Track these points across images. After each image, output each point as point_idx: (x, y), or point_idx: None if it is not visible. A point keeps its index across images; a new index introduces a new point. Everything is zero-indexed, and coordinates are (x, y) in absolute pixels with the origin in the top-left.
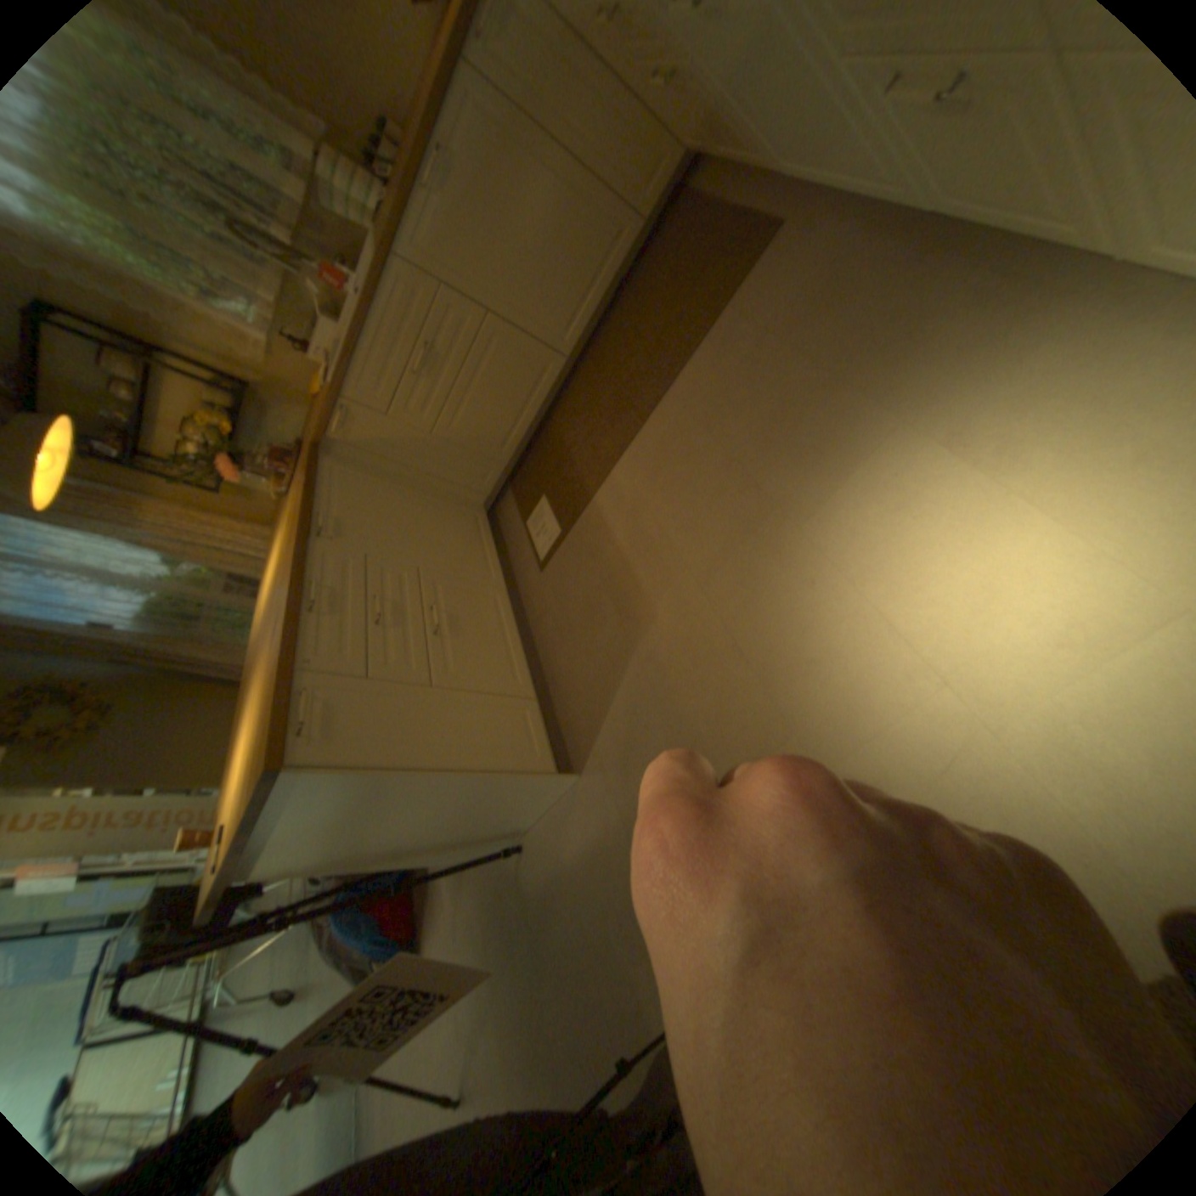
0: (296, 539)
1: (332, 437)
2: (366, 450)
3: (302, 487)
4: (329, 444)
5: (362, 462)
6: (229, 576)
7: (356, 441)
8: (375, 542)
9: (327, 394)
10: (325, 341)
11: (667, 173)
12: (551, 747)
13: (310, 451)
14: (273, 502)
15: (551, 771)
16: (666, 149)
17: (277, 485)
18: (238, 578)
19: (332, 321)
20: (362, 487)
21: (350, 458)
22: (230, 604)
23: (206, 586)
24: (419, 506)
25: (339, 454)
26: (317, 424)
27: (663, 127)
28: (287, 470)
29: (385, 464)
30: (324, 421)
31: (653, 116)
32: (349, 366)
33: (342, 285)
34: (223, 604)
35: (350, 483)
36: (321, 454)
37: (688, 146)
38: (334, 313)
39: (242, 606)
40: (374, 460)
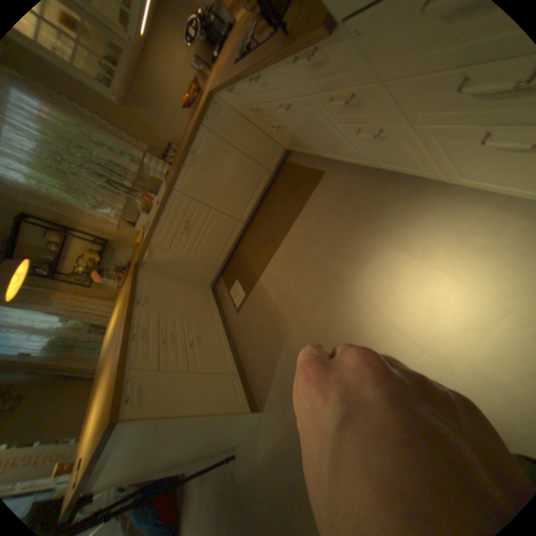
0: (126, 307)
1: (143, 261)
2: (158, 265)
3: (130, 284)
4: (142, 264)
5: (156, 271)
6: (90, 326)
7: (154, 262)
8: (162, 306)
9: (142, 244)
10: (142, 223)
11: (278, 157)
12: (247, 399)
13: (134, 268)
14: (114, 290)
15: (247, 412)
16: (277, 150)
17: (116, 283)
18: (94, 327)
19: (145, 215)
20: (156, 281)
21: (151, 269)
22: (89, 340)
23: (78, 332)
24: (181, 288)
25: (146, 268)
26: (137, 256)
27: (275, 143)
28: (122, 276)
29: (166, 271)
30: (140, 255)
31: (271, 140)
32: (153, 232)
33: (150, 201)
34: (86, 340)
35: (151, 280)
36: (138, 269)
37: (285, 148)
38: (146, 212)
39: (95, 340)
40: (162, 270)
